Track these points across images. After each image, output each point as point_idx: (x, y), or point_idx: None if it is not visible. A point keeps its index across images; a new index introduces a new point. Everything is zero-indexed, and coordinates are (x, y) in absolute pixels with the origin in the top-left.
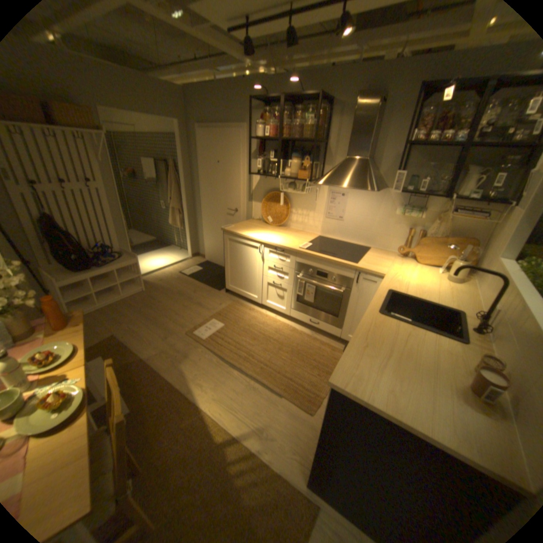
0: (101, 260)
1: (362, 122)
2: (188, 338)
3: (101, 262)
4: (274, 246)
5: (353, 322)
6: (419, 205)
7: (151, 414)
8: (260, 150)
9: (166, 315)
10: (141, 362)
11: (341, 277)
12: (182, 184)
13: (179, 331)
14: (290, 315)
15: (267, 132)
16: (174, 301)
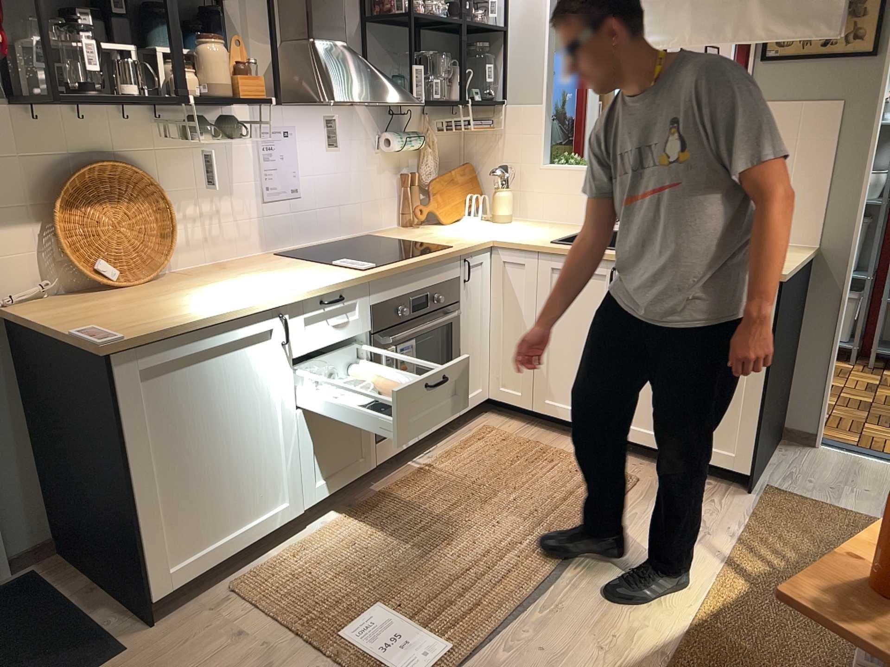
0: None
1: None
2: None
3: None
4: (320, 294)
5: (470, 363)
6: (396, 130)
7: None
8: None
9: None
10: None
11: (437, 288)
12: None
13: None
14: (377, 464)
15: None
16: None
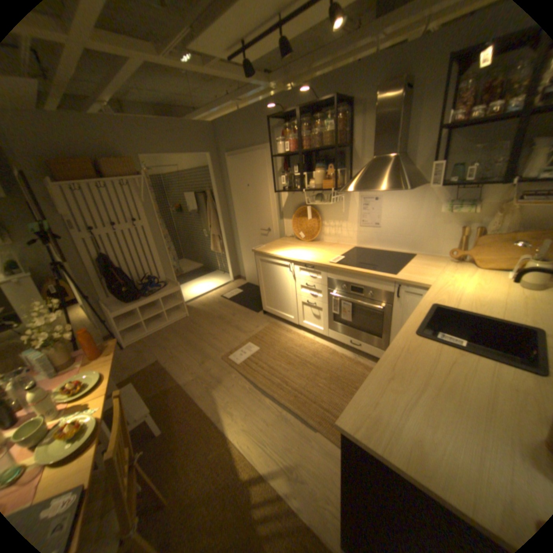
0: (149, 290)
1: (386, 115)
2: (223, 362)
3: (149, 291)
4: (303, 262)
5: None
6: (472, 197)
7: (182, 441)
8: (286, 166)
9: (205, 339)
10: (178, 387)
11: (380, 291)
12: (220, 210)
13: (216, 355)
14: (328, 336)
15: (290, 146)
16: (214, 324)
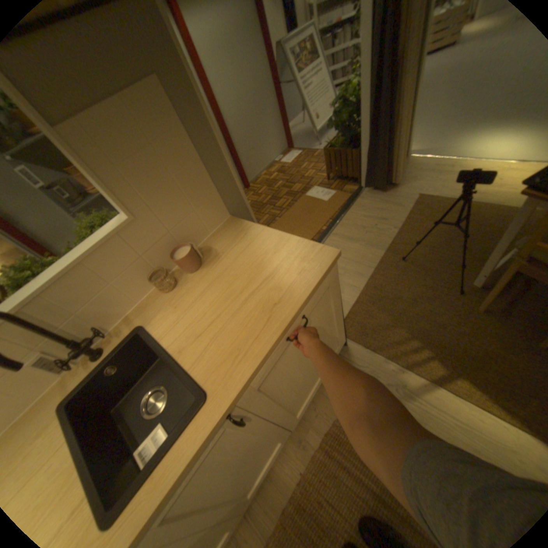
0: None
1: None
2: None
3: None
4: None
5: None
6: None
7: None
8: None
9: None
10: None
11: None
12: None
13: None
14: None
15: None
16: None
